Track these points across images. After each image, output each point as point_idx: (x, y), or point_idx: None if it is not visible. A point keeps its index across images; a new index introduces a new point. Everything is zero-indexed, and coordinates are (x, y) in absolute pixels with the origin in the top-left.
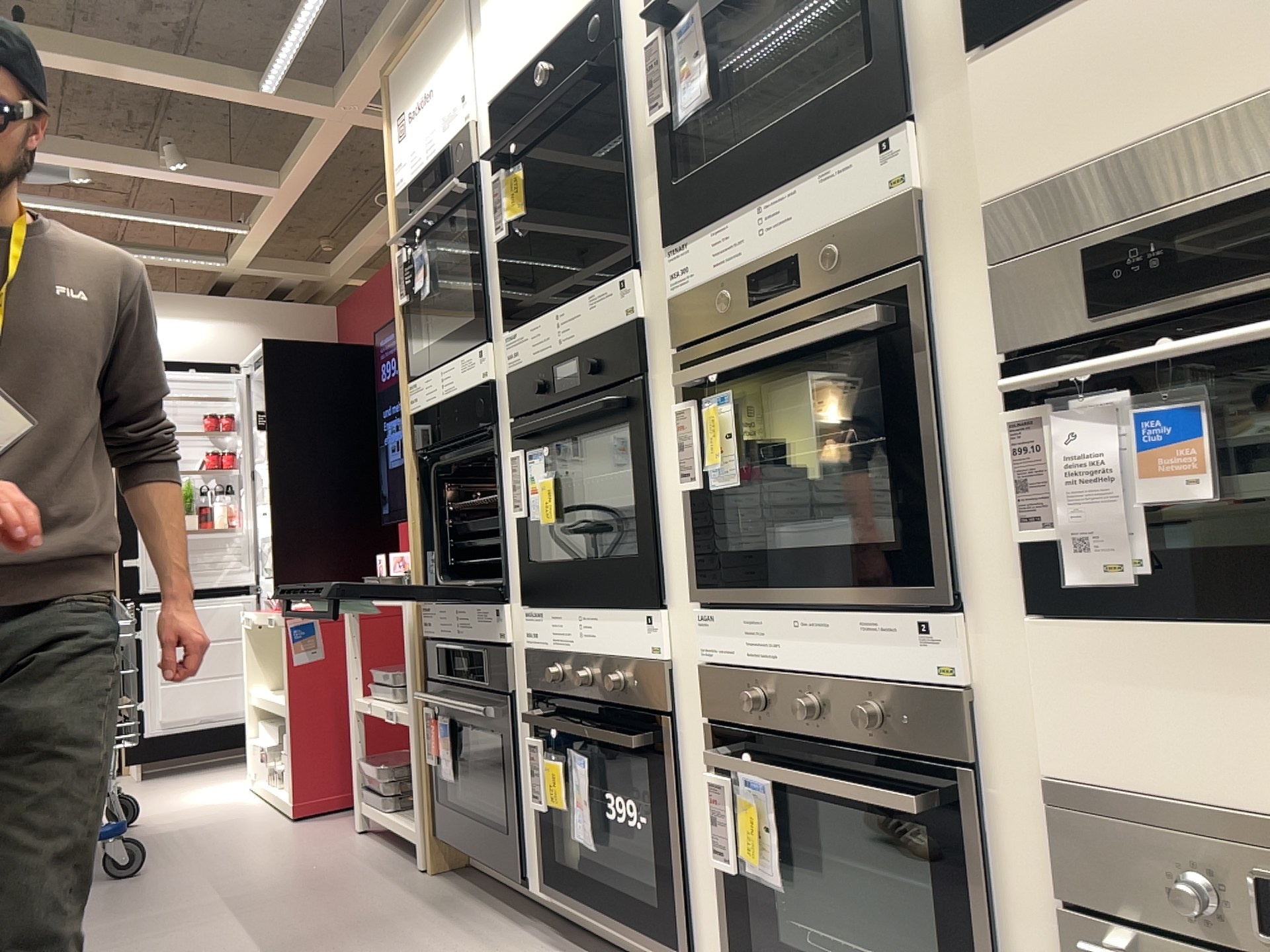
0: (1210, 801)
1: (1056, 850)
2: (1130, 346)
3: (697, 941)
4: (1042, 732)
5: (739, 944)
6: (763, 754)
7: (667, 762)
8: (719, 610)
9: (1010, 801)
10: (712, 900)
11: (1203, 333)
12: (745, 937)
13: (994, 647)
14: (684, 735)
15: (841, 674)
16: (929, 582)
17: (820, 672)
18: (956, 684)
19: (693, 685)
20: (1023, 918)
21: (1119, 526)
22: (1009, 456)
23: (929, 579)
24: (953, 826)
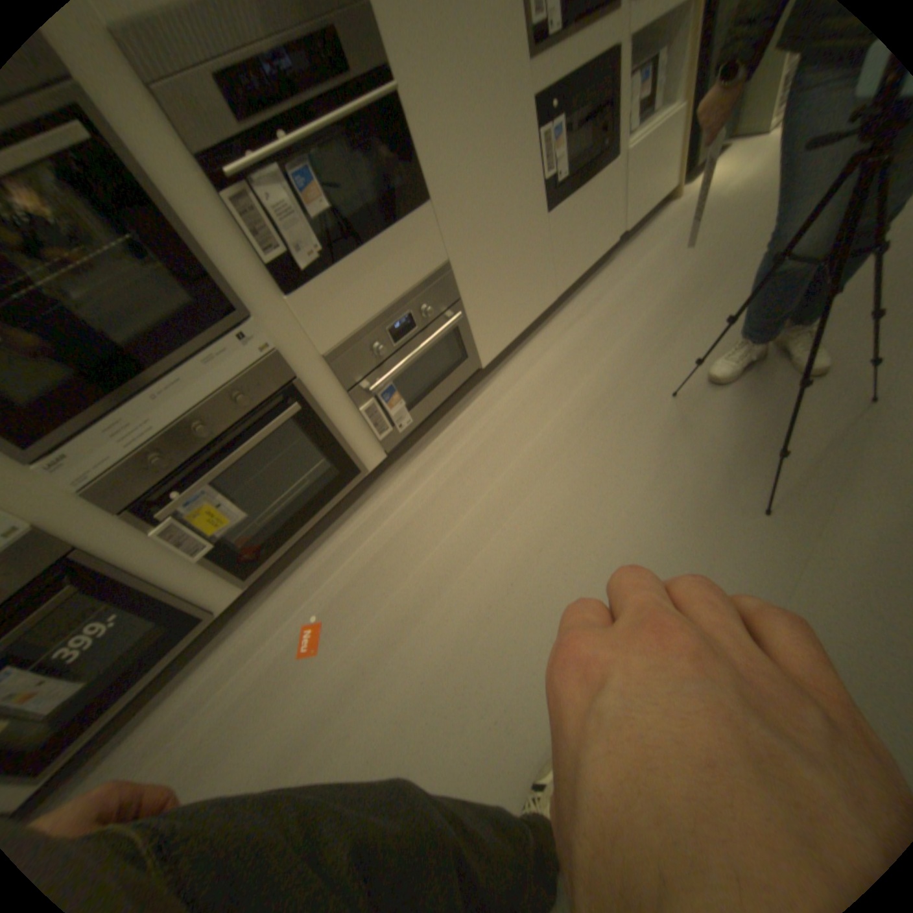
0: (368, 317)
1: (334, 377)
2: (256, 137)
3: (201, 608)
4: (314, 338)
5: (235, 568)
6: (183, 482)
7: (105, 568)
8: (62, 447)
9: (312, 377)
10: (199, 580)
11: (290, 124)
12: (228, 567)
13: (273, 322)
14: (98, 546)
15: (206, 396)
16: (229, 311)
17: (191, 407)
18: (270, 349)
19: (76, 514)
20: (335, 410)
21: (303, 231)
22: (228, 219)
23: (229, 309)
24: (308, 402)
